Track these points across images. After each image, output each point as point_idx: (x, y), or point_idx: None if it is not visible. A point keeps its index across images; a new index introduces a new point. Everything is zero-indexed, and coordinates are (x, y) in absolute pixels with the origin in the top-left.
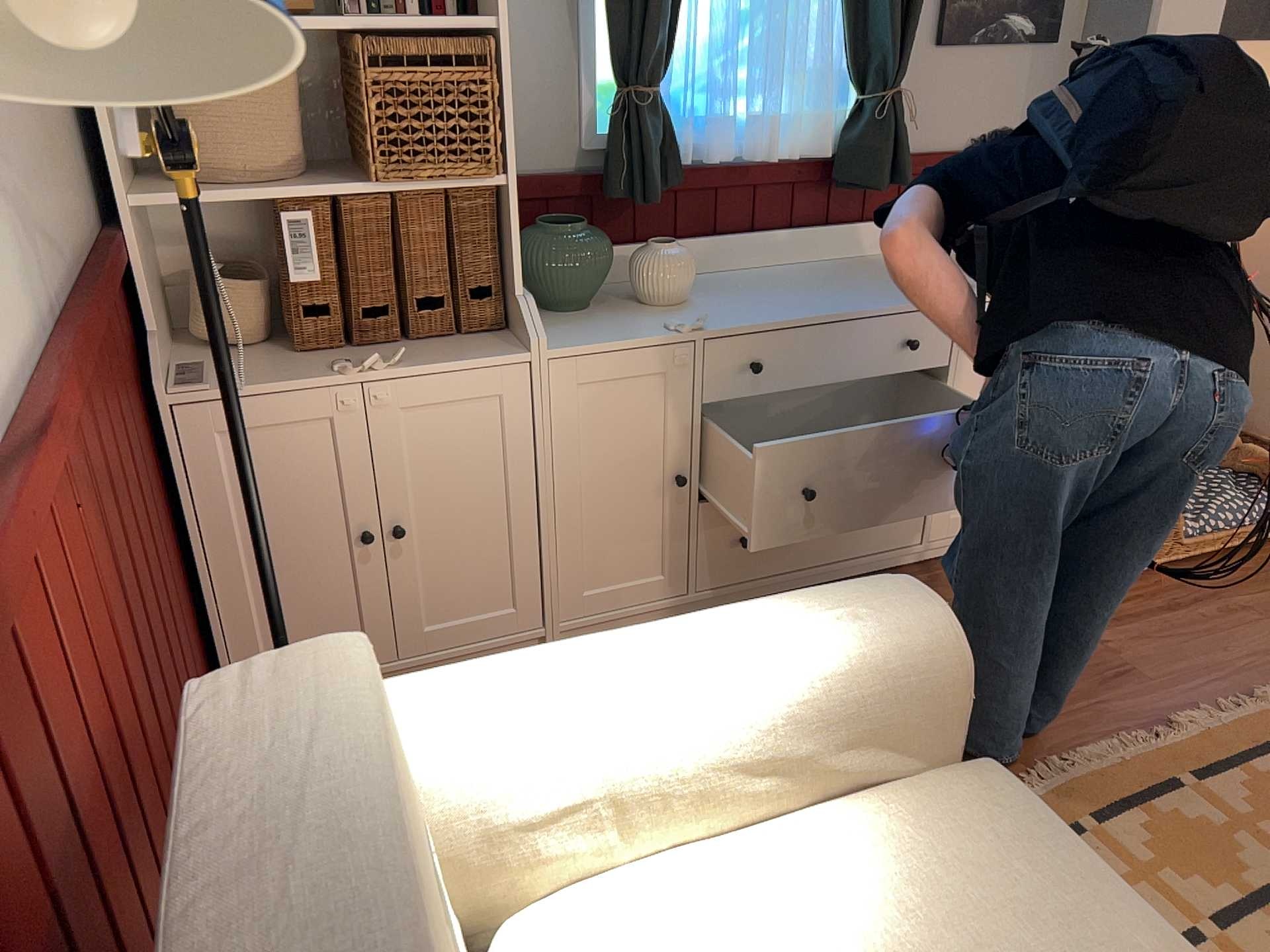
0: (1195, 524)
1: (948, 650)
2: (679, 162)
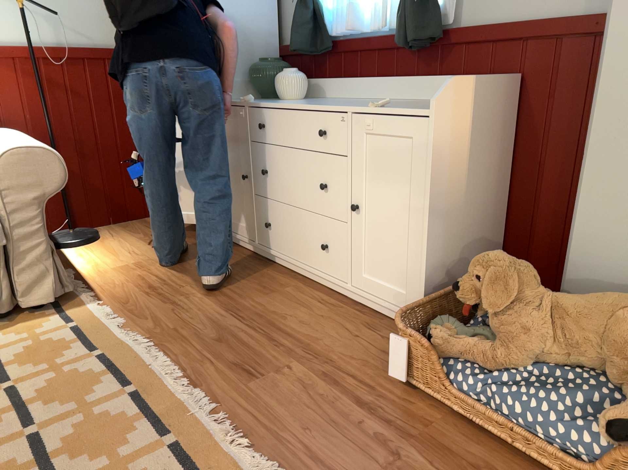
0: (481, 387)
1: (4, 160)
2: (328, 35)
